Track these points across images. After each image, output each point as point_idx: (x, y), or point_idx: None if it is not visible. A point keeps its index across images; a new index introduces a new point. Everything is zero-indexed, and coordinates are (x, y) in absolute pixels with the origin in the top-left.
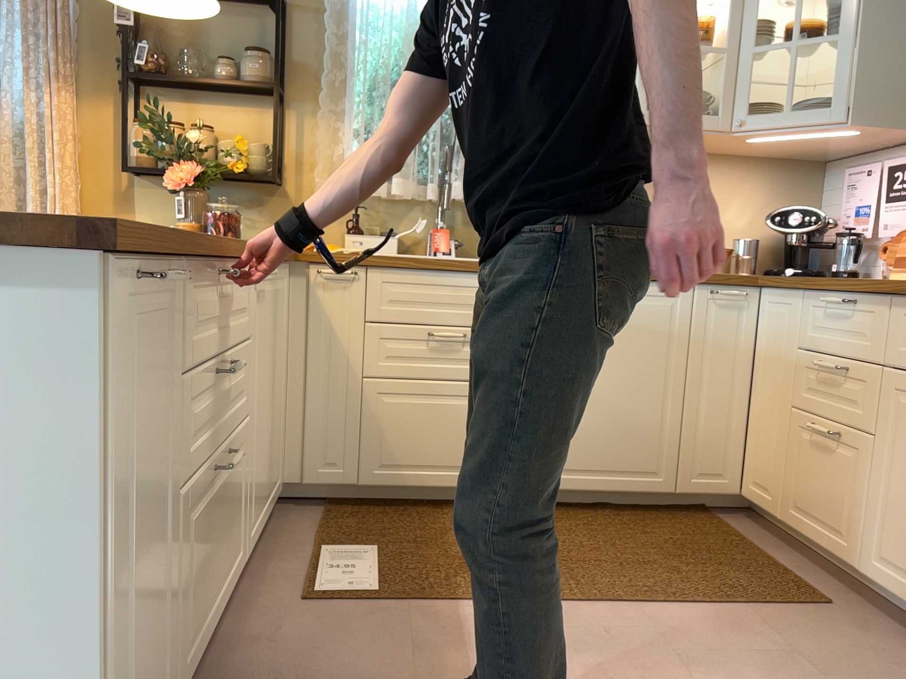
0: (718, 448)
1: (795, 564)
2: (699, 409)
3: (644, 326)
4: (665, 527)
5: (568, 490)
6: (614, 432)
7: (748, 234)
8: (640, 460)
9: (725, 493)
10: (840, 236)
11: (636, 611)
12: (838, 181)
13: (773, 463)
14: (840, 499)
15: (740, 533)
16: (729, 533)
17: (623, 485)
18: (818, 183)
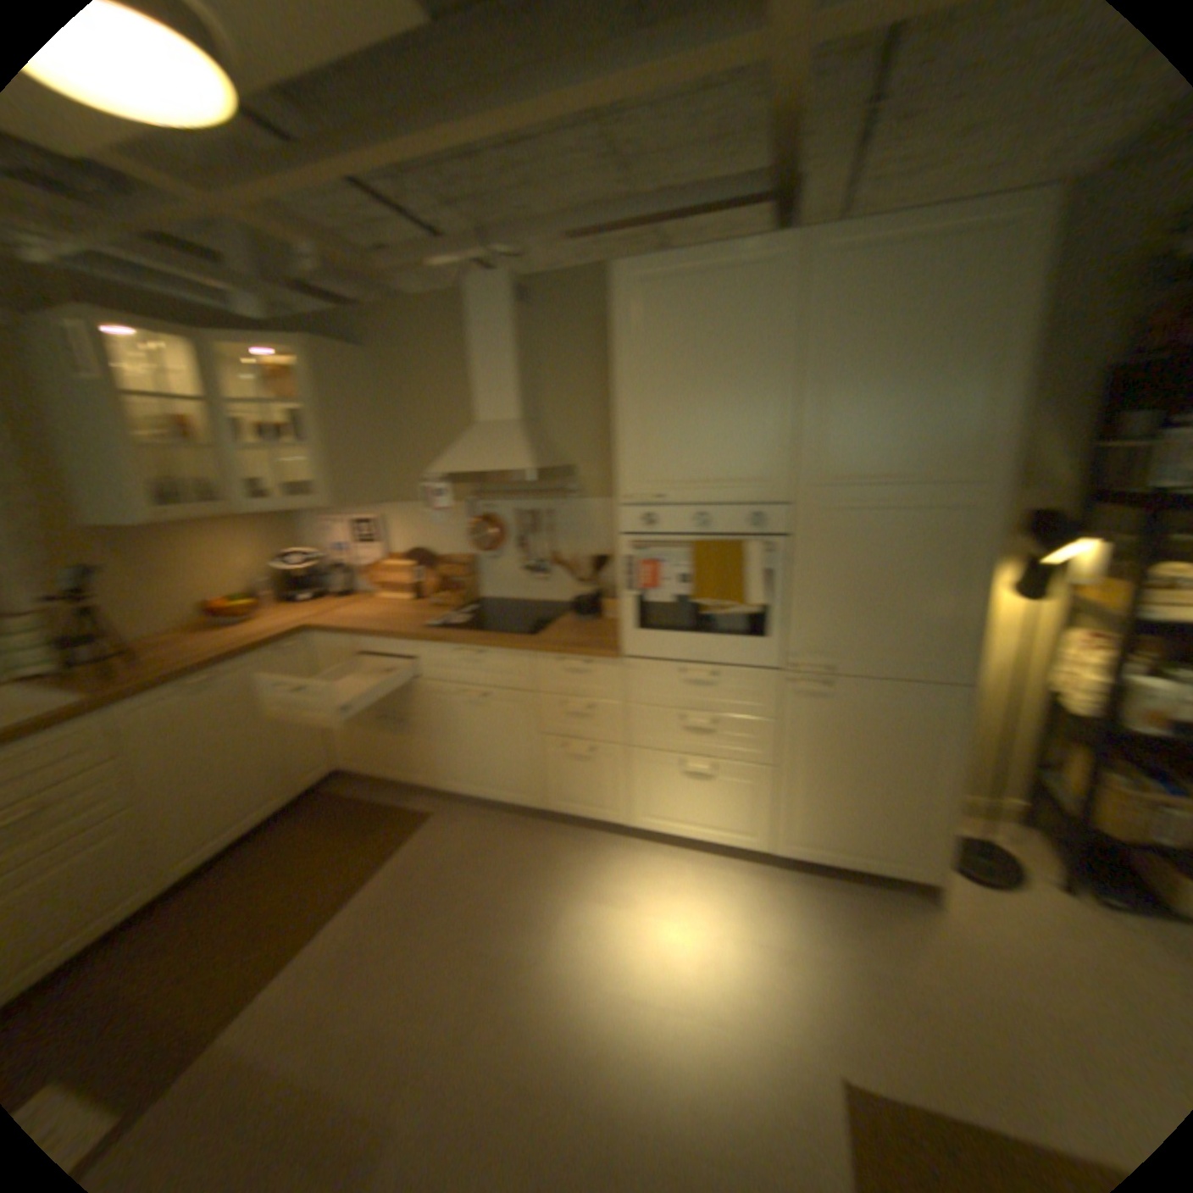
0: (304, 754)
1: (387, 801)
2: (282, 737)
3: (221, 702)
4: (292, 832)
5: (199, 863)
6: (224, 794)
7: (246, 573)
8: (252, 799)
9: (317, 779)
10: (317, 564)
11: (337, 918)
12: (300, 522)
13: (348, 747)
14: (406, 756)
15: (341, 800)
16: (336, 805)
17: (245, 825)
18: (284, 523)
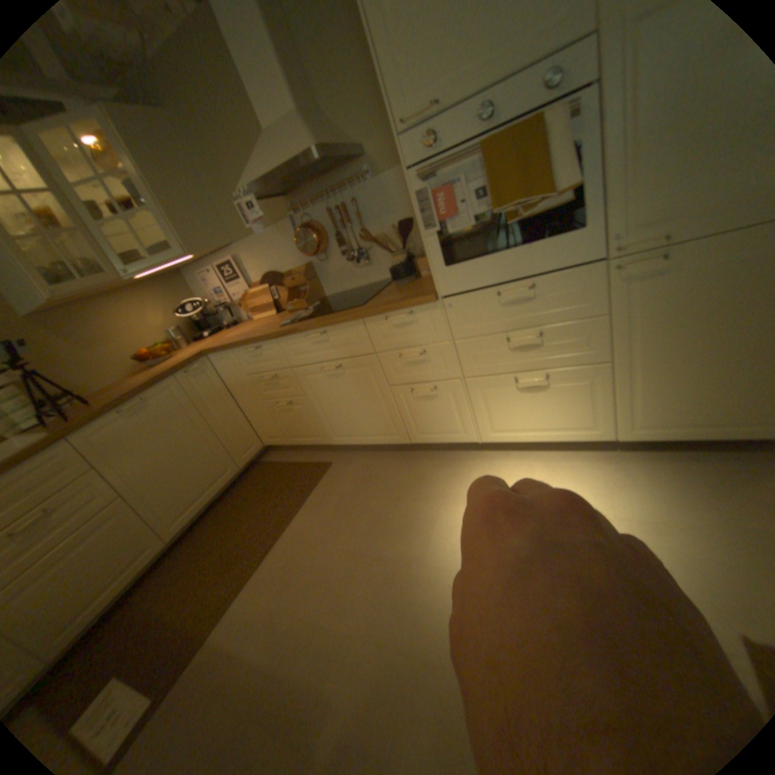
0: (242, 436)
1: (305, 456)
2: (221, 427)
3: (164, 412)
4: (248, 488)
5: (191, 517)
6: (191, 472)
7: (168, 324)
8: (213, 471)
9: (257, 451)
10: (213, 305)
11: (280, 540)
12: (192, 278)
13: (269, 426)
14: (306, 424)
15: (276, 461)
16: (273, 465)
17: (215, 488)
18: (182, 282)
